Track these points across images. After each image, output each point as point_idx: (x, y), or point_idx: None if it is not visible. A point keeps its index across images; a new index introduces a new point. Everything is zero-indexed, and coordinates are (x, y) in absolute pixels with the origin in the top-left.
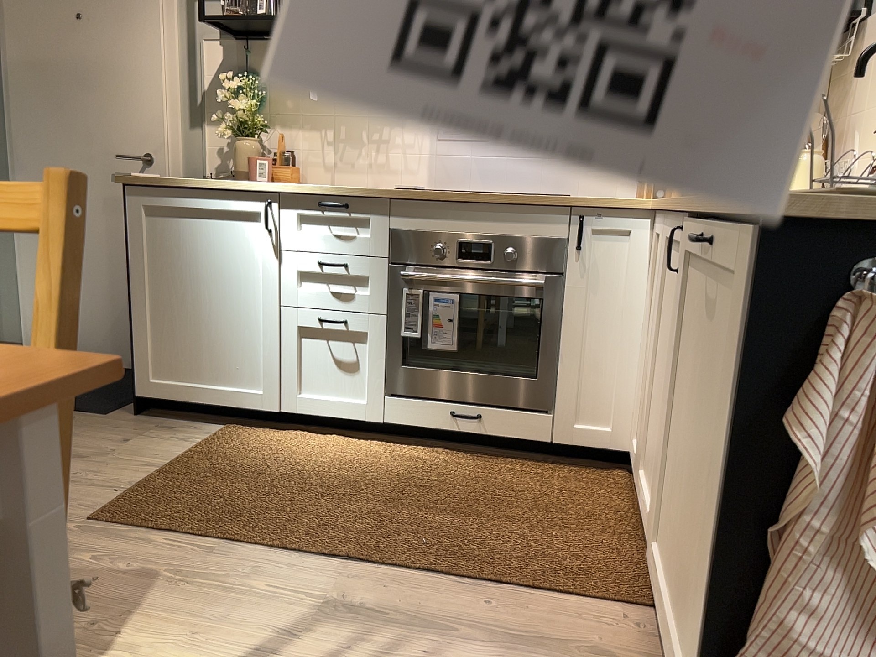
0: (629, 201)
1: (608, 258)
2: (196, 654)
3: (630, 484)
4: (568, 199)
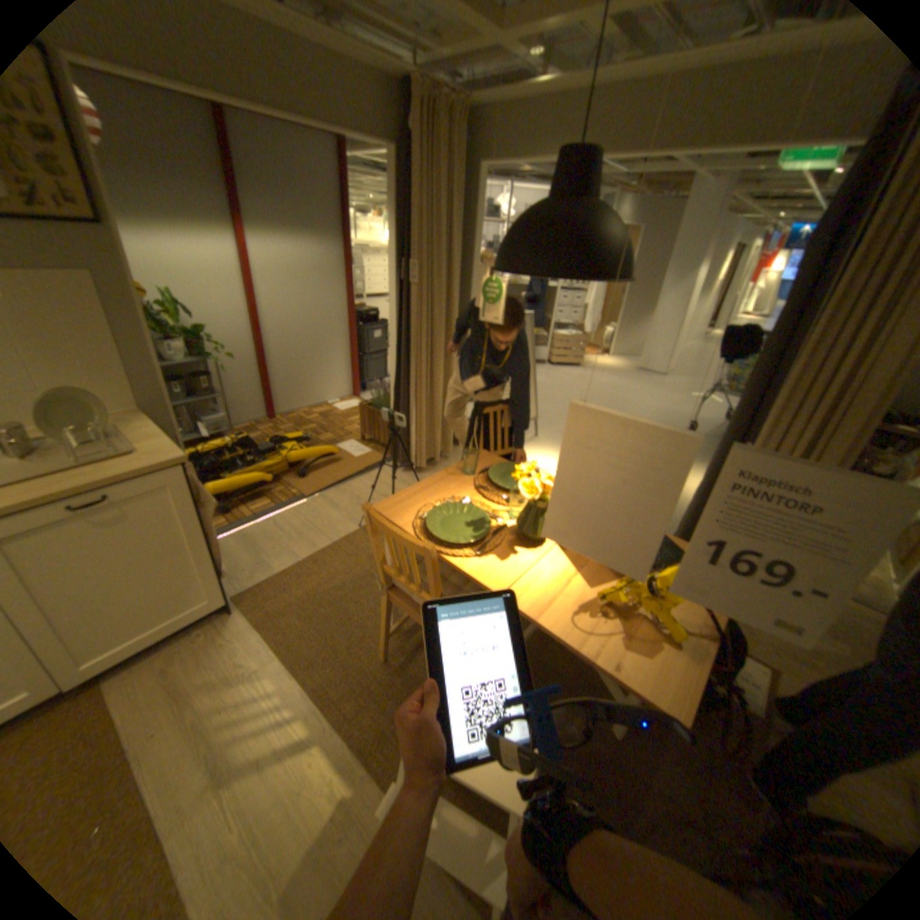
0: None
1: None
2: (300, 784)
3: None
4: None
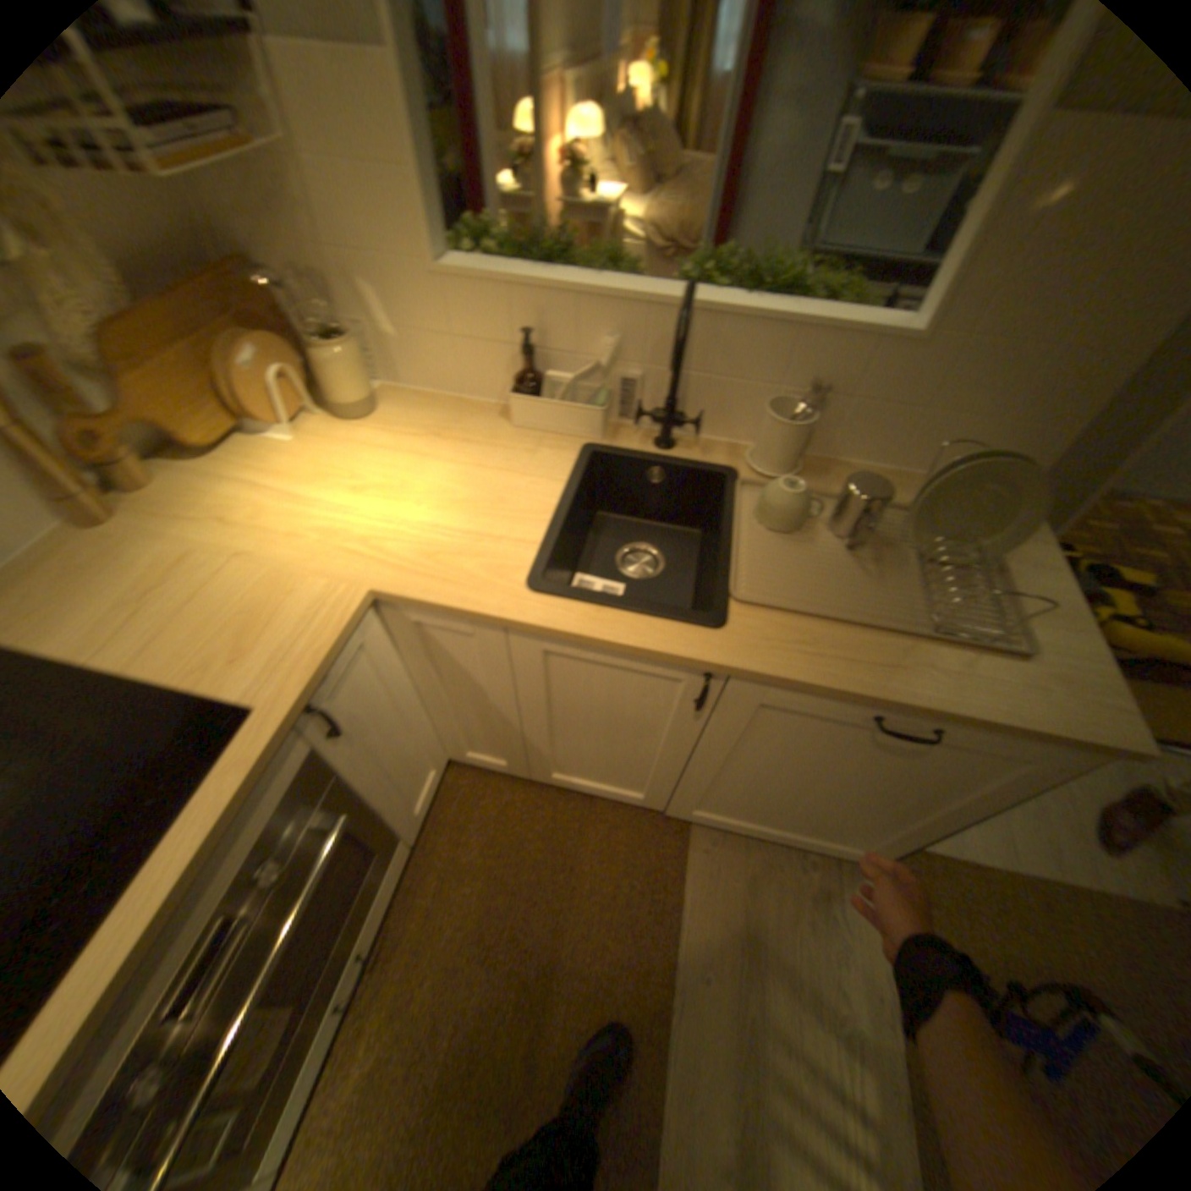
0: (337, 621)
1: (348, 694)
2: None
3: (466, 772)
4: (273, 724)
